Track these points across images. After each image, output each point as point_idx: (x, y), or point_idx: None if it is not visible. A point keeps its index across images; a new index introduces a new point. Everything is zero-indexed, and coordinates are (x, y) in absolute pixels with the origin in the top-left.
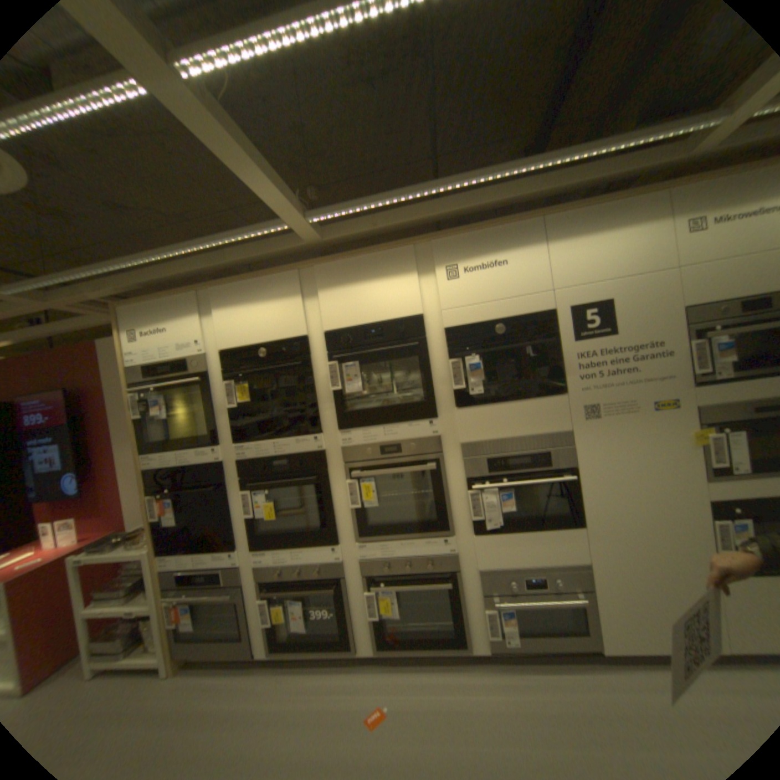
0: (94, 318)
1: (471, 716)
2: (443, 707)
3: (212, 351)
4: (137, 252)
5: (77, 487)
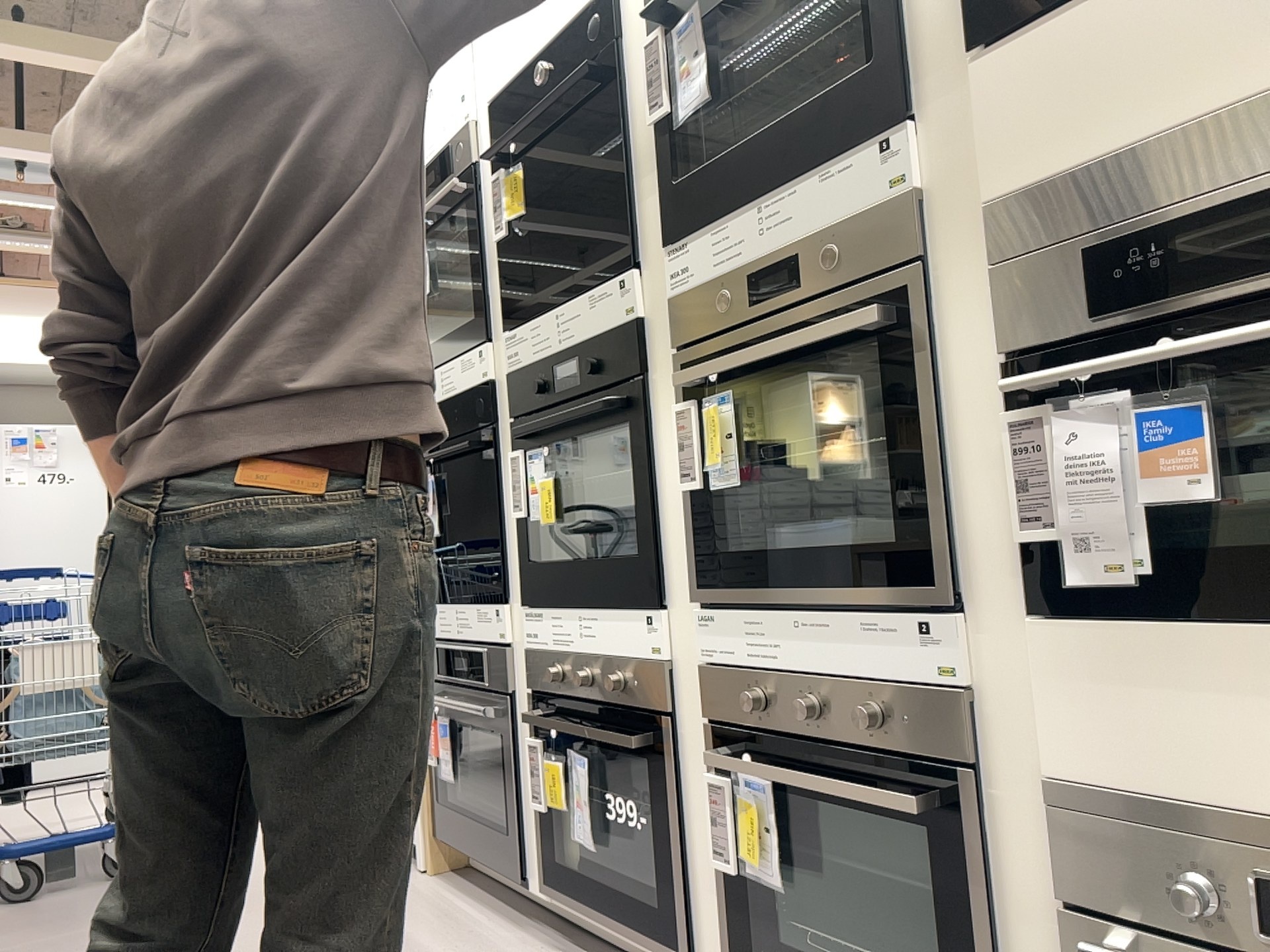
0: None
1: None
2: None
3: (484, 110)
4: None
5: None
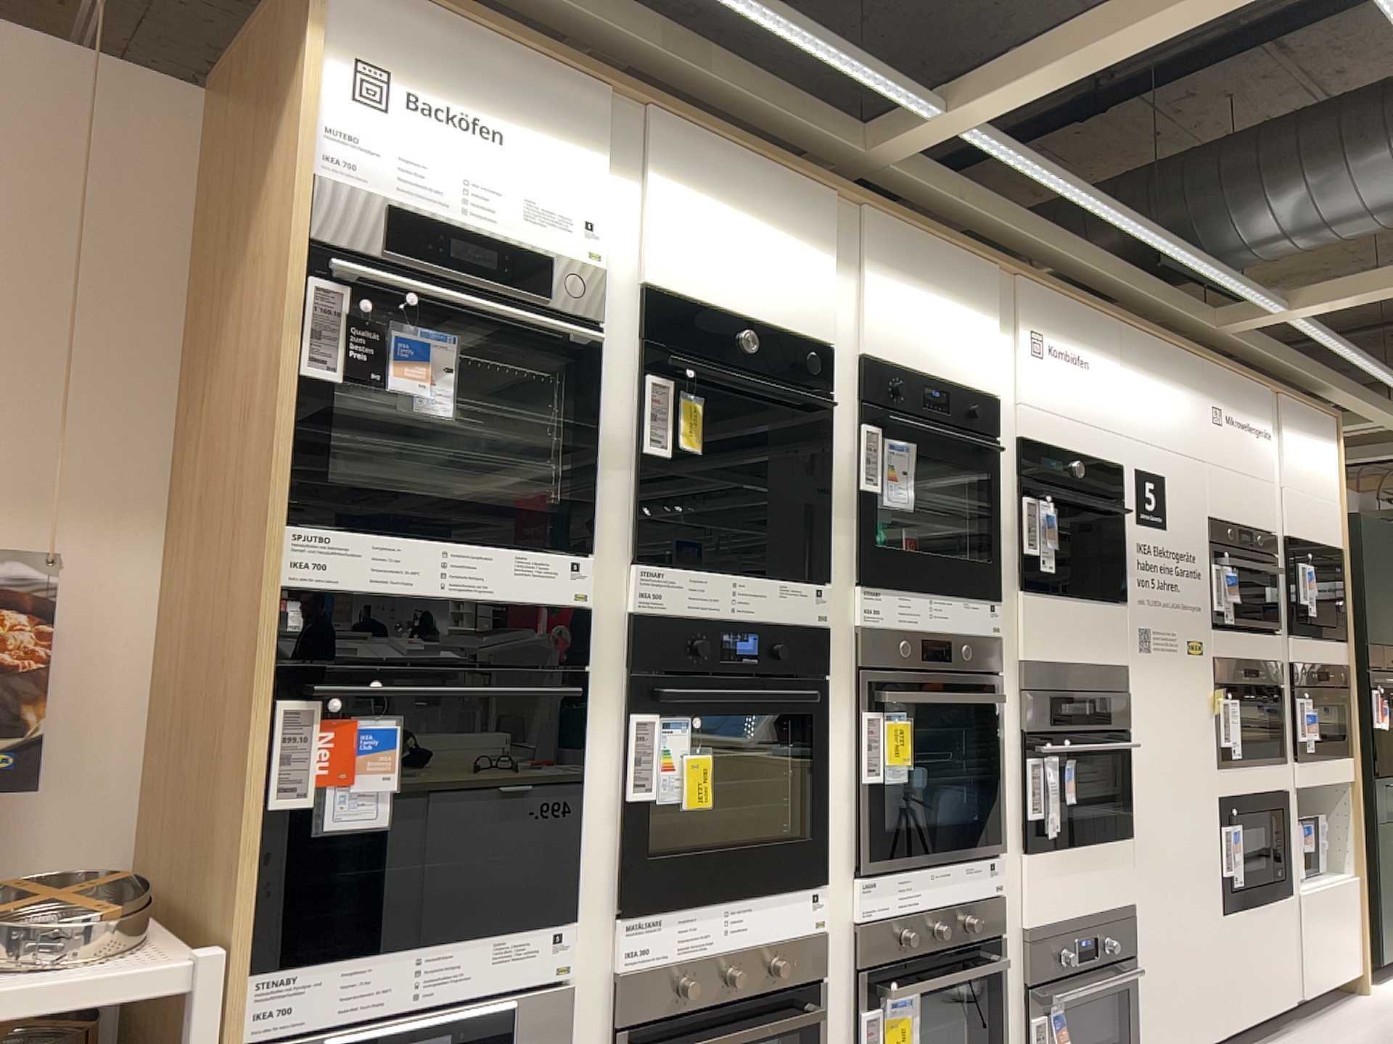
0: None
1: None
2: None
3: (627, 284)
4: None
5: None
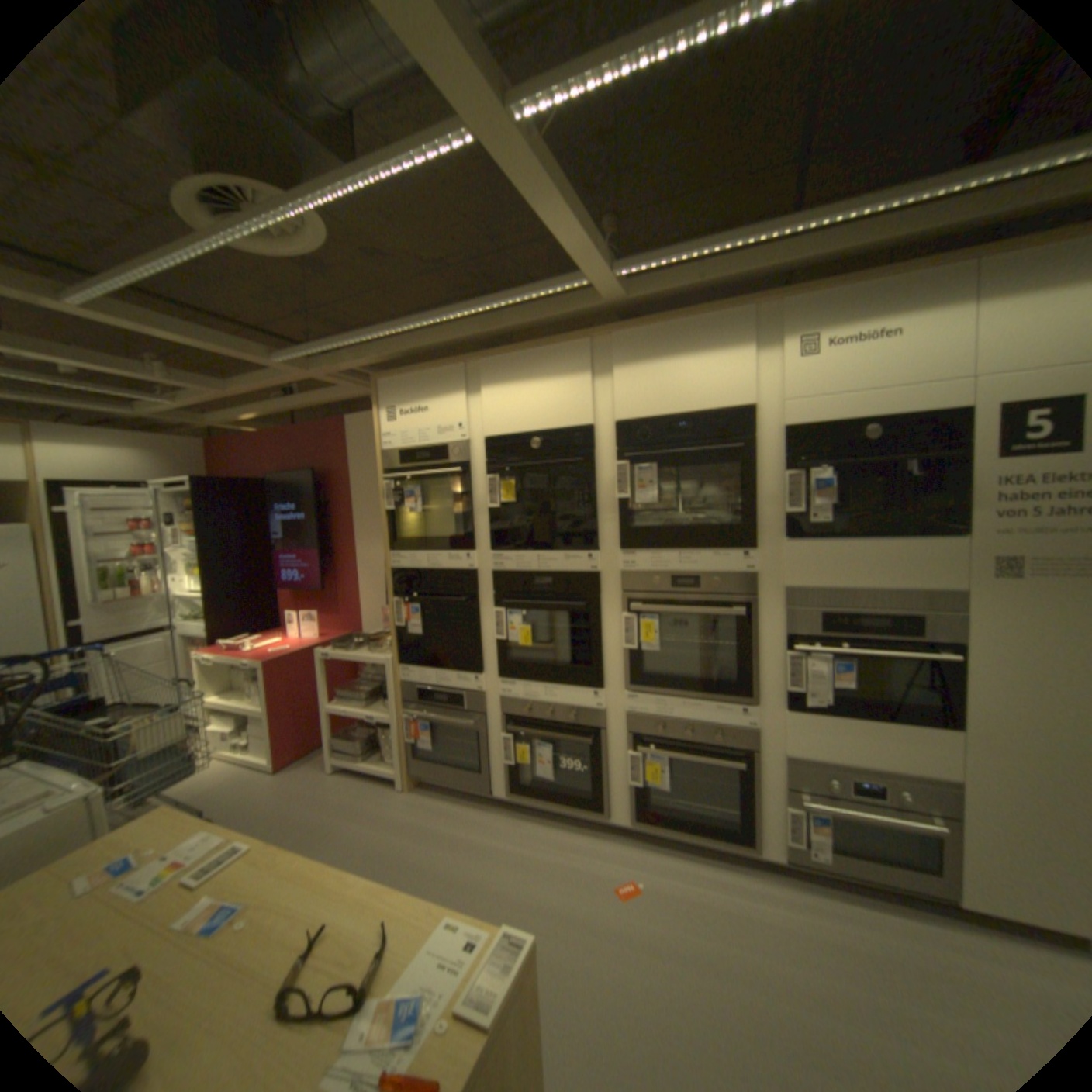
0: (347, 390)
1: (751, 924)
2: (715, 904)
3: (477, 438)
4: (407, 315)
5: (320, 578)
